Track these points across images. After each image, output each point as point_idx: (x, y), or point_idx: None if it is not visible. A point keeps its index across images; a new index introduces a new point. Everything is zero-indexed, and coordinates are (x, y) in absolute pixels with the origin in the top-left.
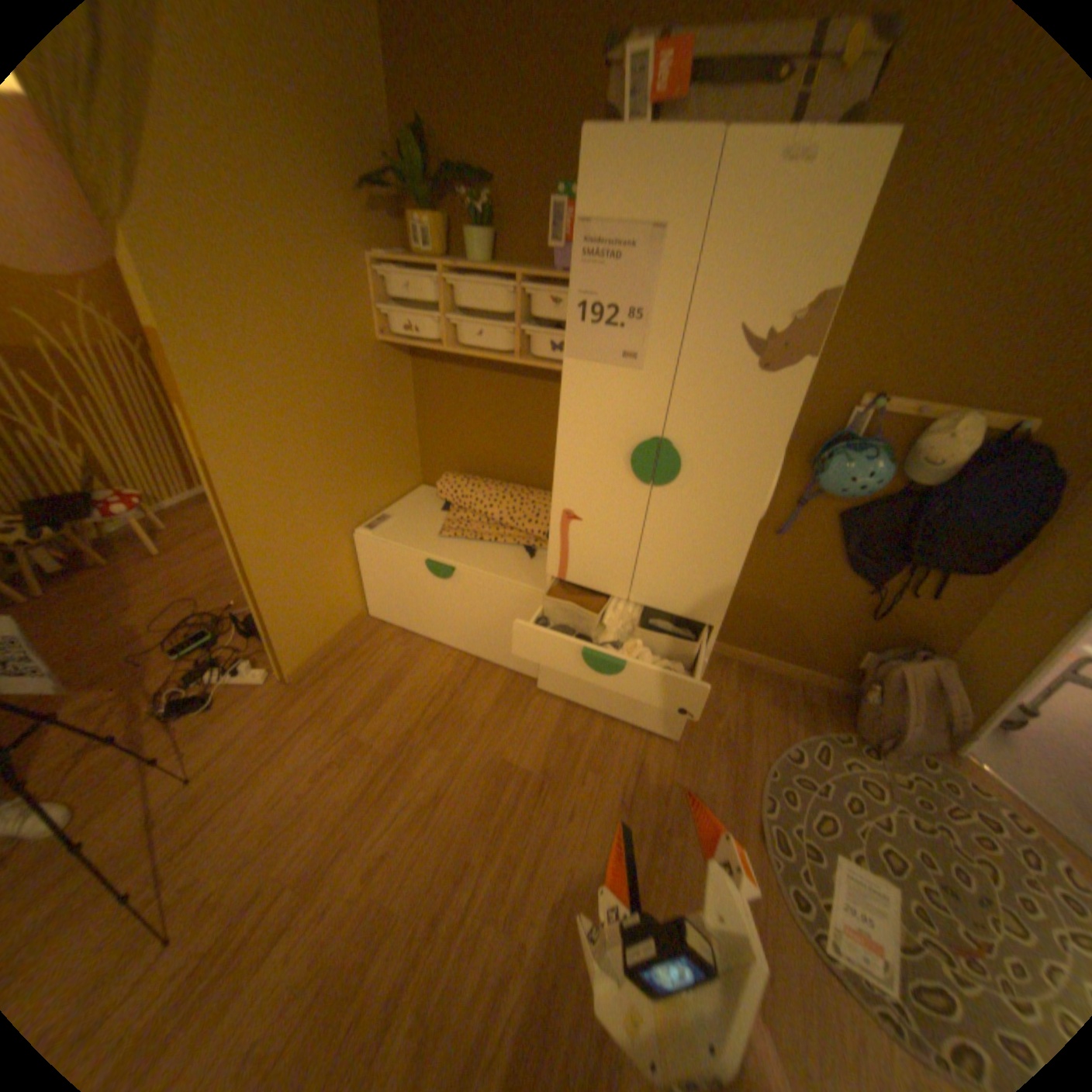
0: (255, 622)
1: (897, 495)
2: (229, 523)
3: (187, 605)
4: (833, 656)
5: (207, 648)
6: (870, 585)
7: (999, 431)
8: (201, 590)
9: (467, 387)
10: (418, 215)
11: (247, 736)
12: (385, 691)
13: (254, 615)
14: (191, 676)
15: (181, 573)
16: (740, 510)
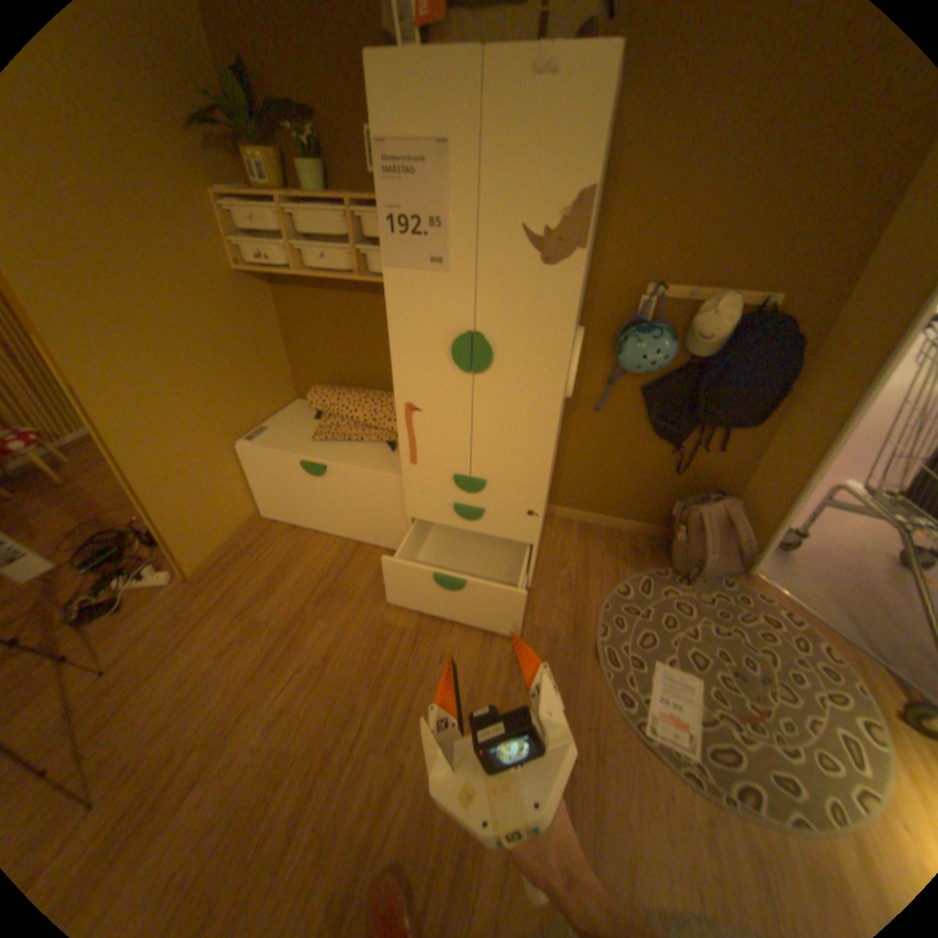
0: (149, 531)
1: (683, 368)
2: (106, 443)
3: (92, 525)
4: (651, 508)
5: (113, 560)
6: (671, 446)
7: (754, 307)
8: (104, 511)
9: (322, 307)
10: (250, 150)
11: (154, 630)
12: (278, 578)
13: (146, 524)
14: (99, 585)
15: (85, 498)
16: (546, 388)
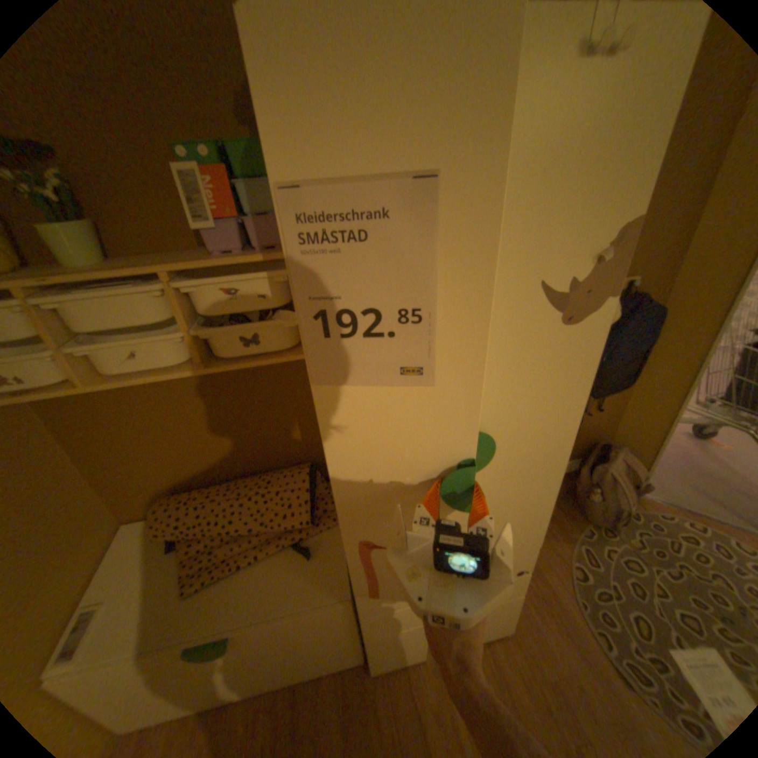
0: None
1: None
2: None
3: None
4: None
5: None
6: None
7: None
8: None
9: (134, 405)
10: None
11: None
12: None
13: None
14: None
15: None
16: (553, 455)
